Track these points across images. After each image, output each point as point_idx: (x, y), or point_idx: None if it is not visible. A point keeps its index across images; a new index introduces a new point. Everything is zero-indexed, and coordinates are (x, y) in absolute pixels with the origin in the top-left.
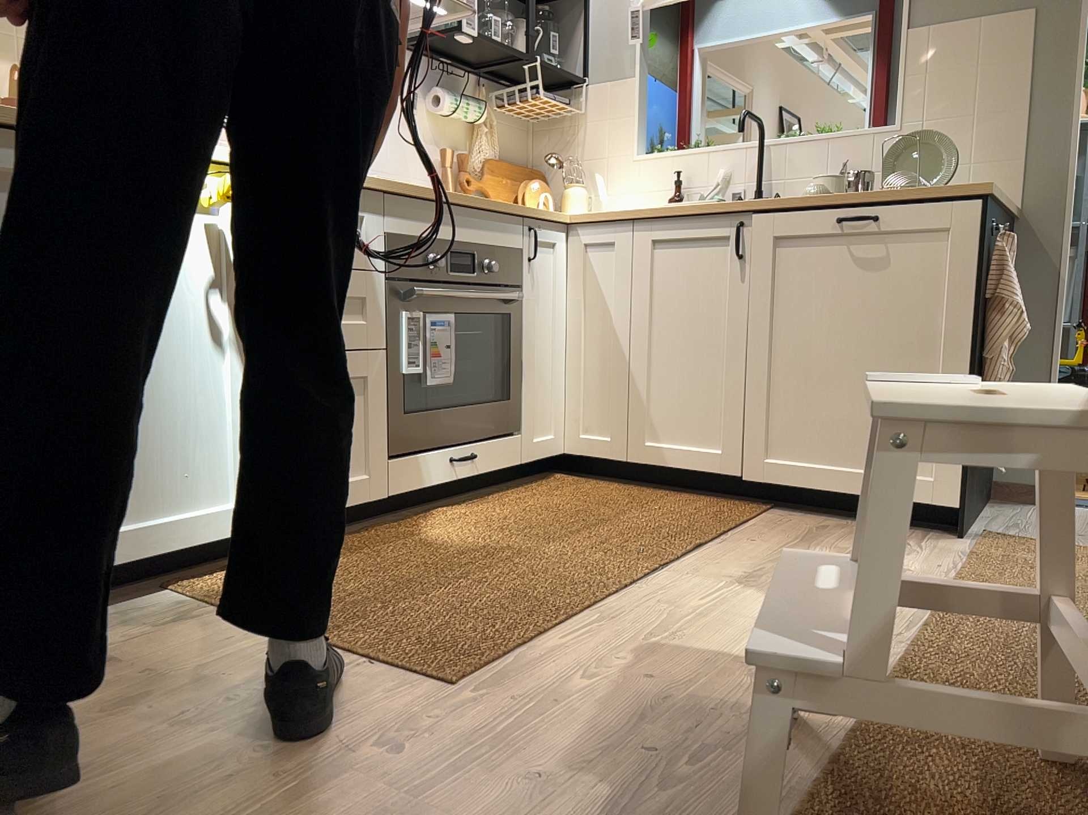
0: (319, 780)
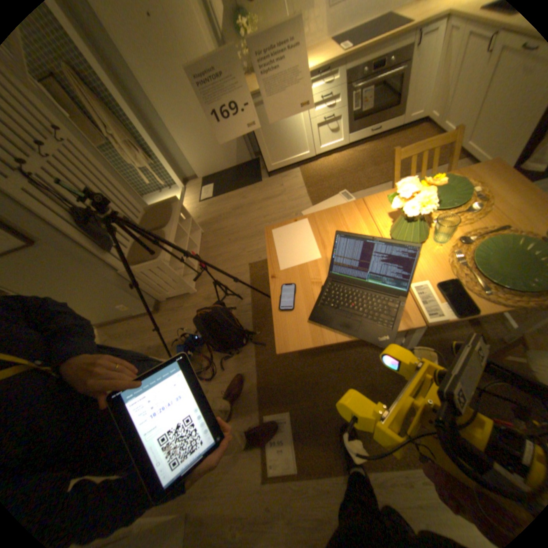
0: (287, 216)
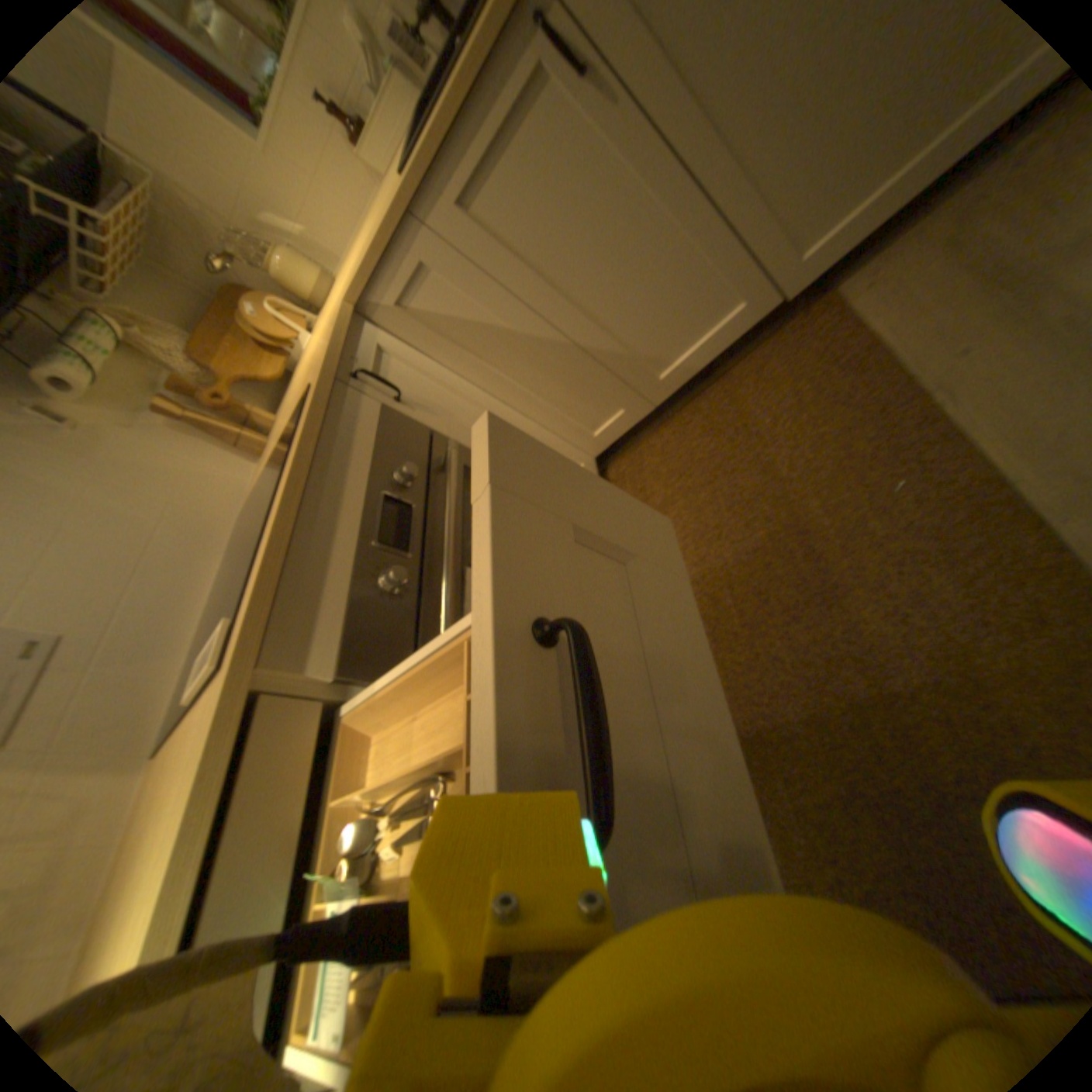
0: None
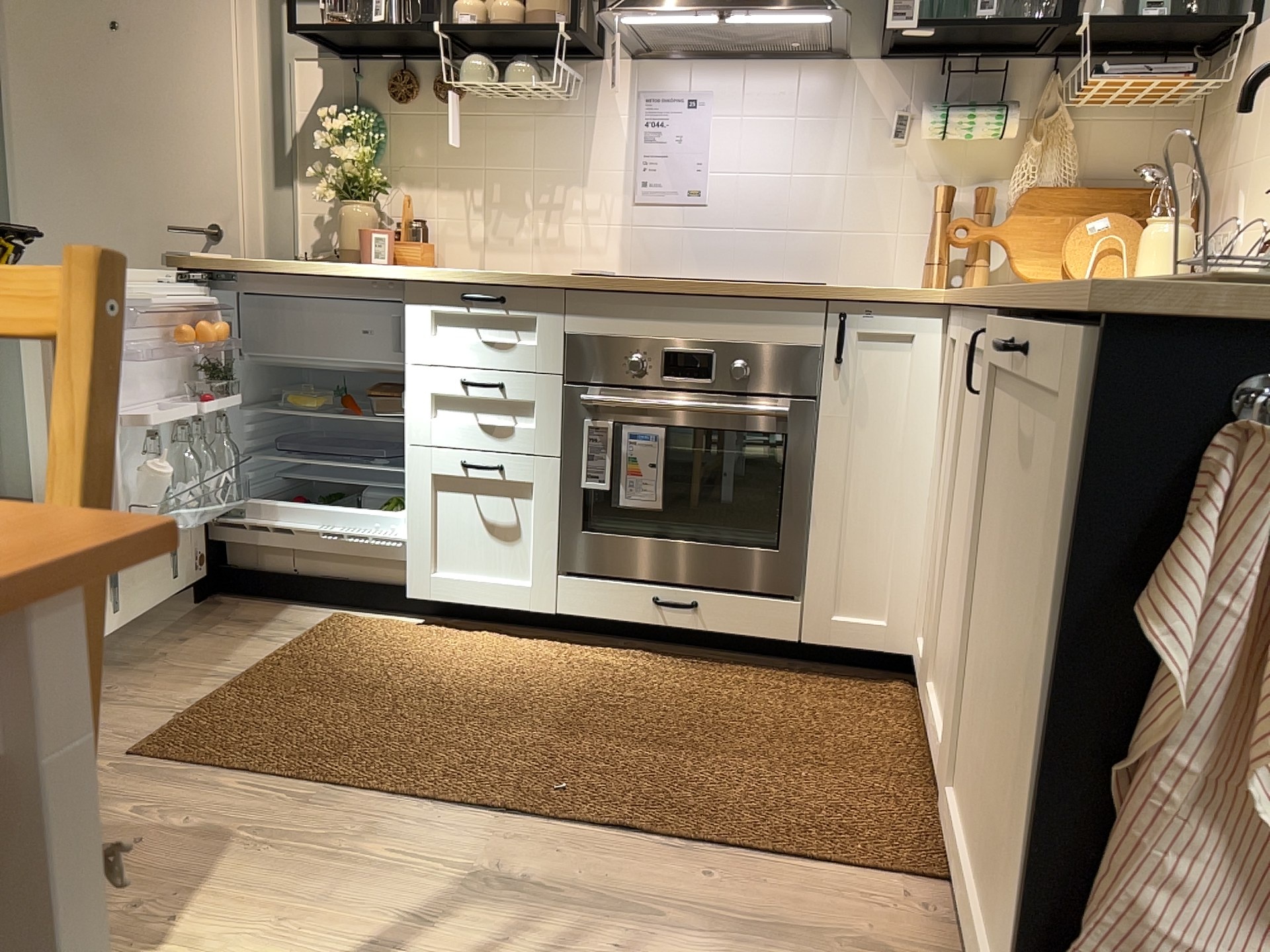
0: None
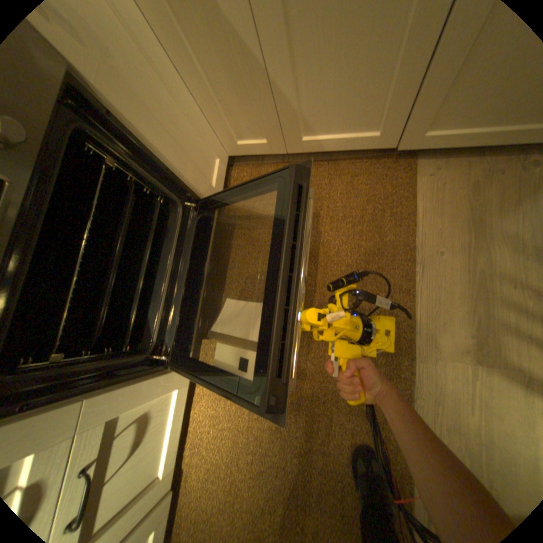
0: None
